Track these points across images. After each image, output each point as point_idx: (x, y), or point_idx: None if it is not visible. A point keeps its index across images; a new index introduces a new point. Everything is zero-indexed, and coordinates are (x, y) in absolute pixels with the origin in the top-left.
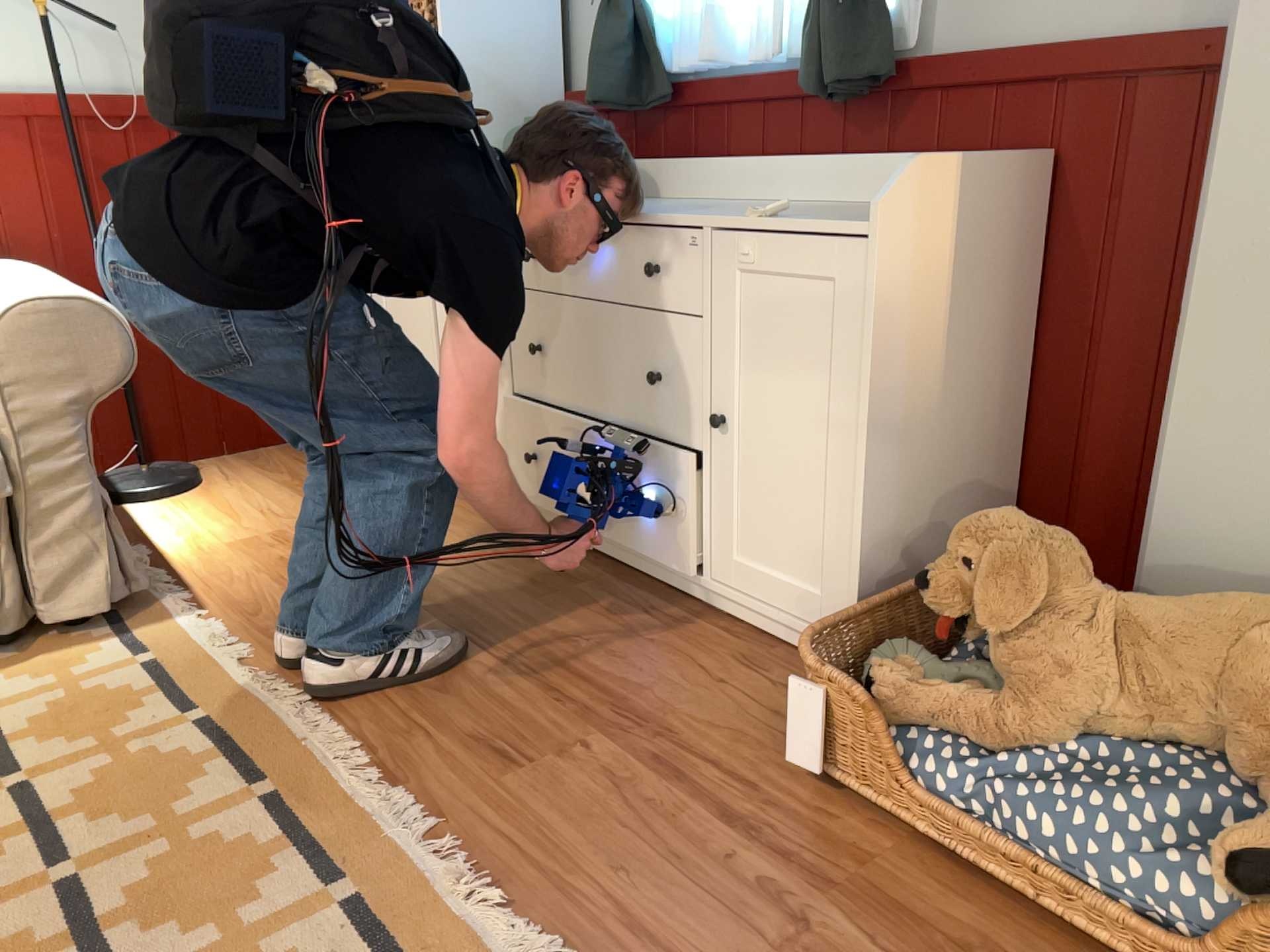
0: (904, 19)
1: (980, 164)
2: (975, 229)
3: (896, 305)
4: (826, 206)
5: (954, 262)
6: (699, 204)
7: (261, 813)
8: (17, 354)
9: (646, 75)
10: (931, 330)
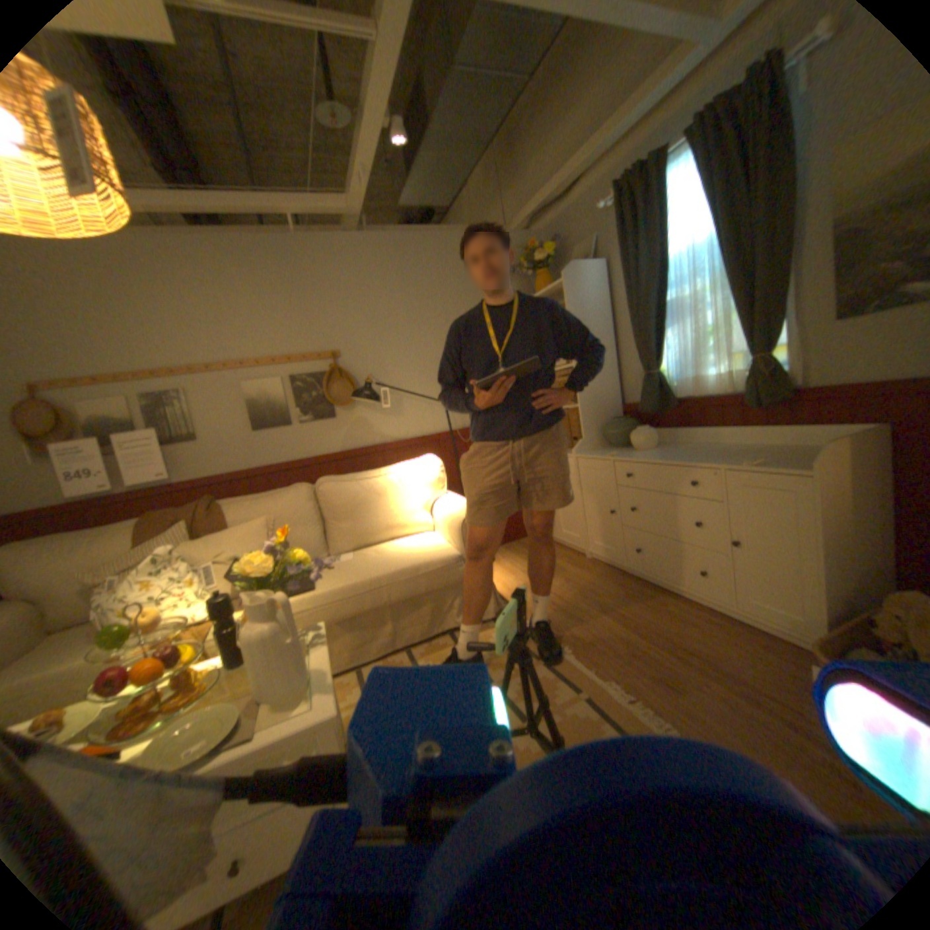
0: (797, 372)
1: (860, 436)
2: (861, 462)
3: (831, 501)
4: (767, 447)
5: (854, 478)
6: (698, 446)
7: (588, 707)
8: (467, 530)
9: (664, 397)
10: (847, 507)
